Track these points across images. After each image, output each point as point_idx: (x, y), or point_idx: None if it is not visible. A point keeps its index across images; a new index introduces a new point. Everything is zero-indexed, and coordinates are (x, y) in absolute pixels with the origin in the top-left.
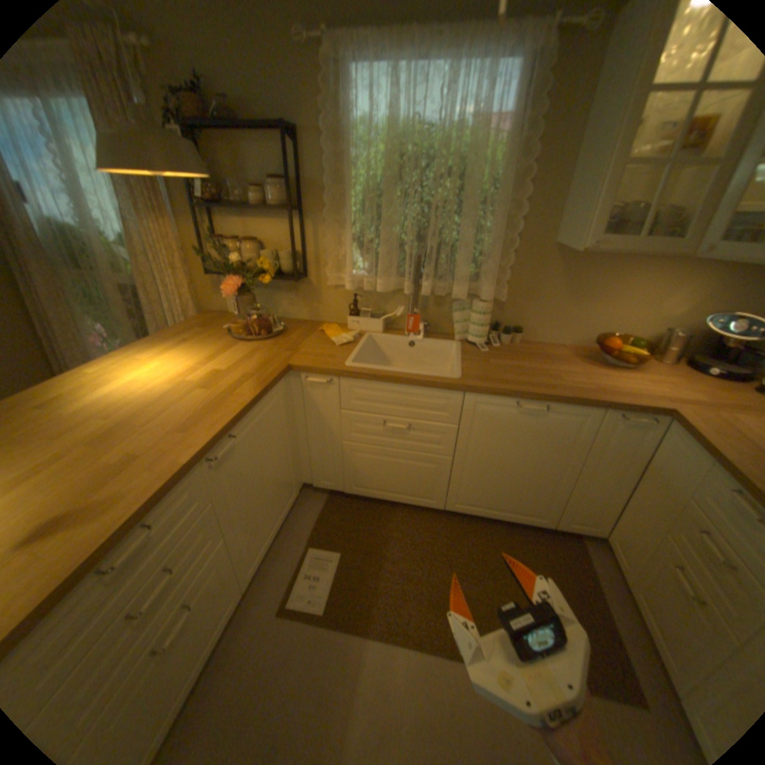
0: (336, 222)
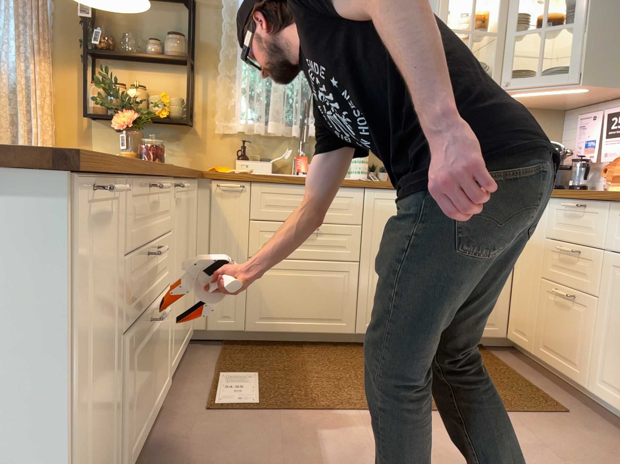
0: (228, 77)
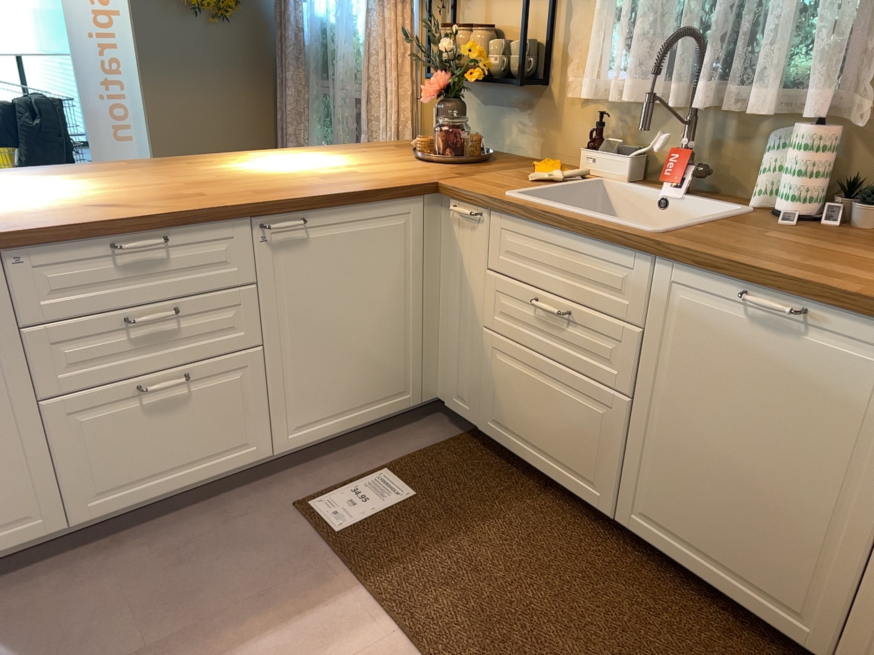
0: None
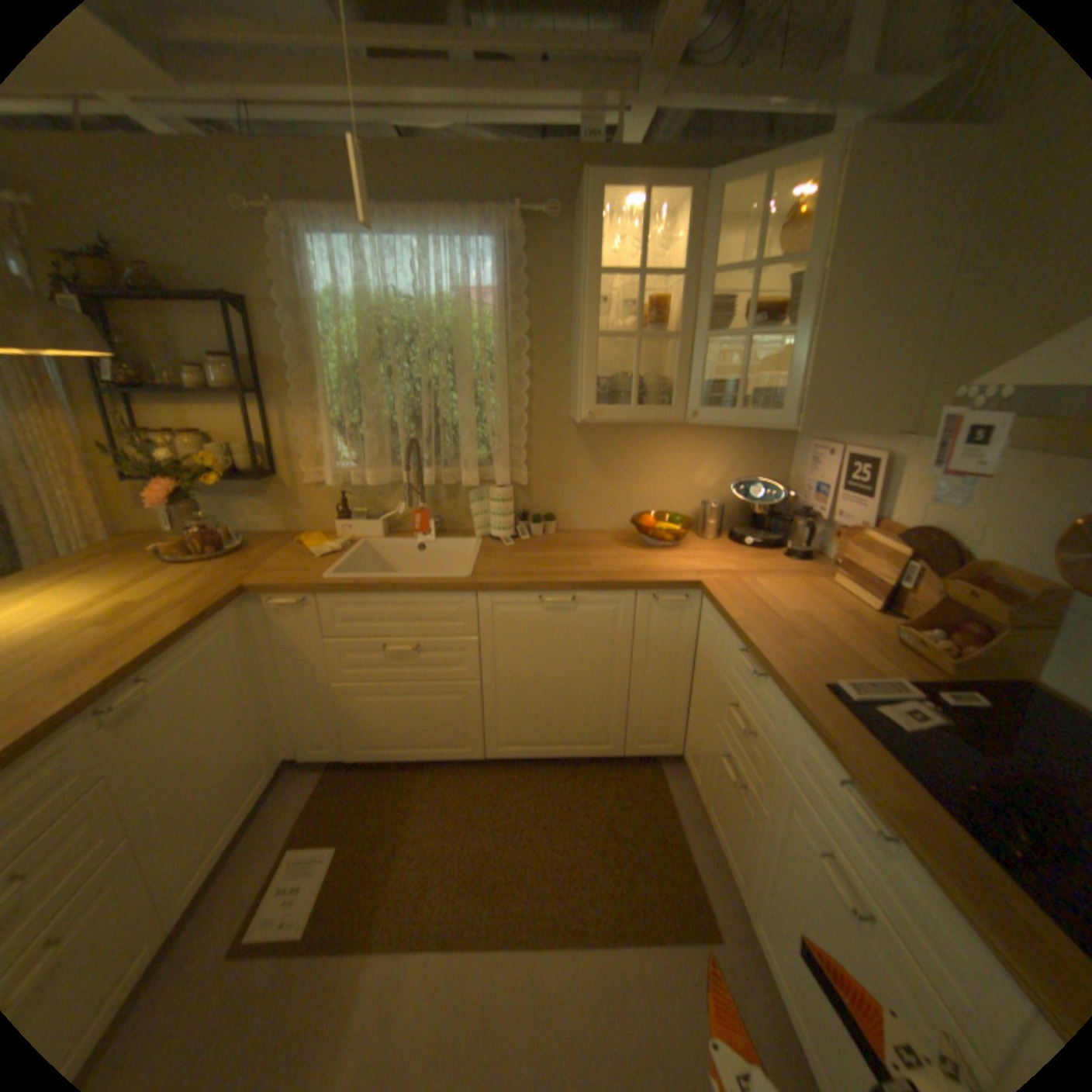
0: (309, 405)
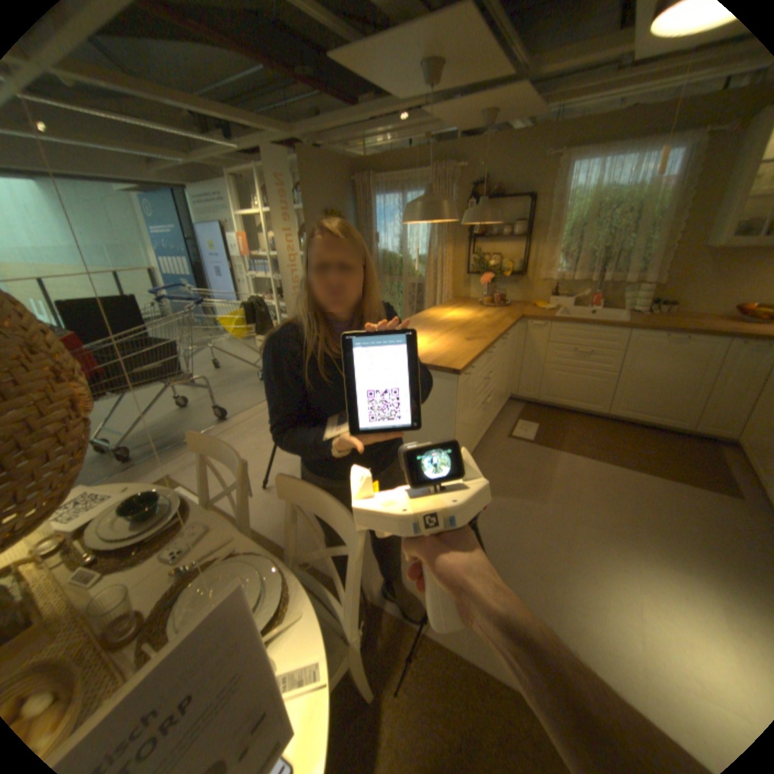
0: (551, 242)
